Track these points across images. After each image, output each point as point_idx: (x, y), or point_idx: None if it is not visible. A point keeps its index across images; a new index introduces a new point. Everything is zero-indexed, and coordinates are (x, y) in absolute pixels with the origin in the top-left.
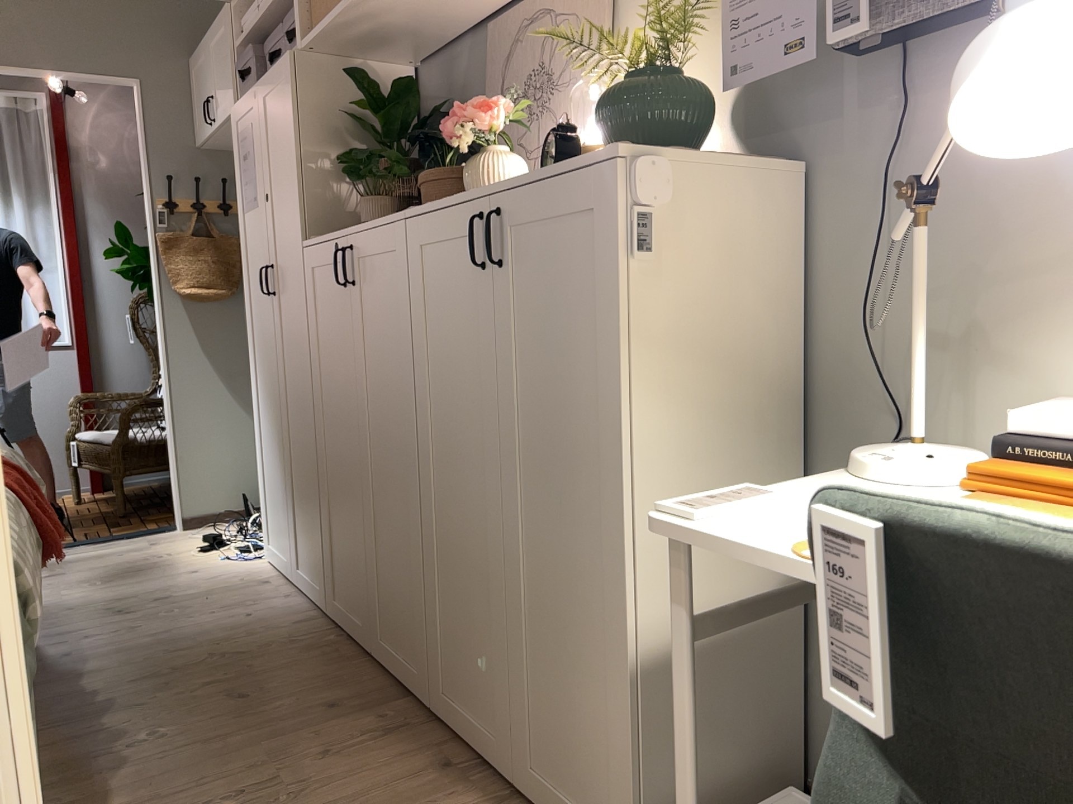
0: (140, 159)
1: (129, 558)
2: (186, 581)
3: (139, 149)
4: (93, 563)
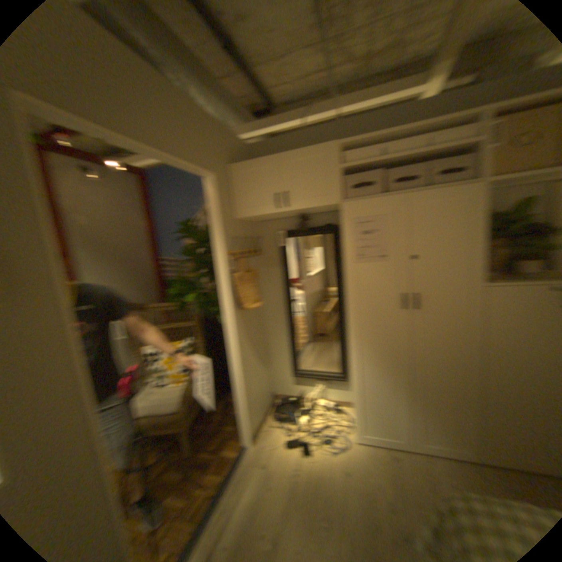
0: (213, 226)
1: (285, 490)
2: (366, 486)
3: (213, 220)
4: (273, 511)
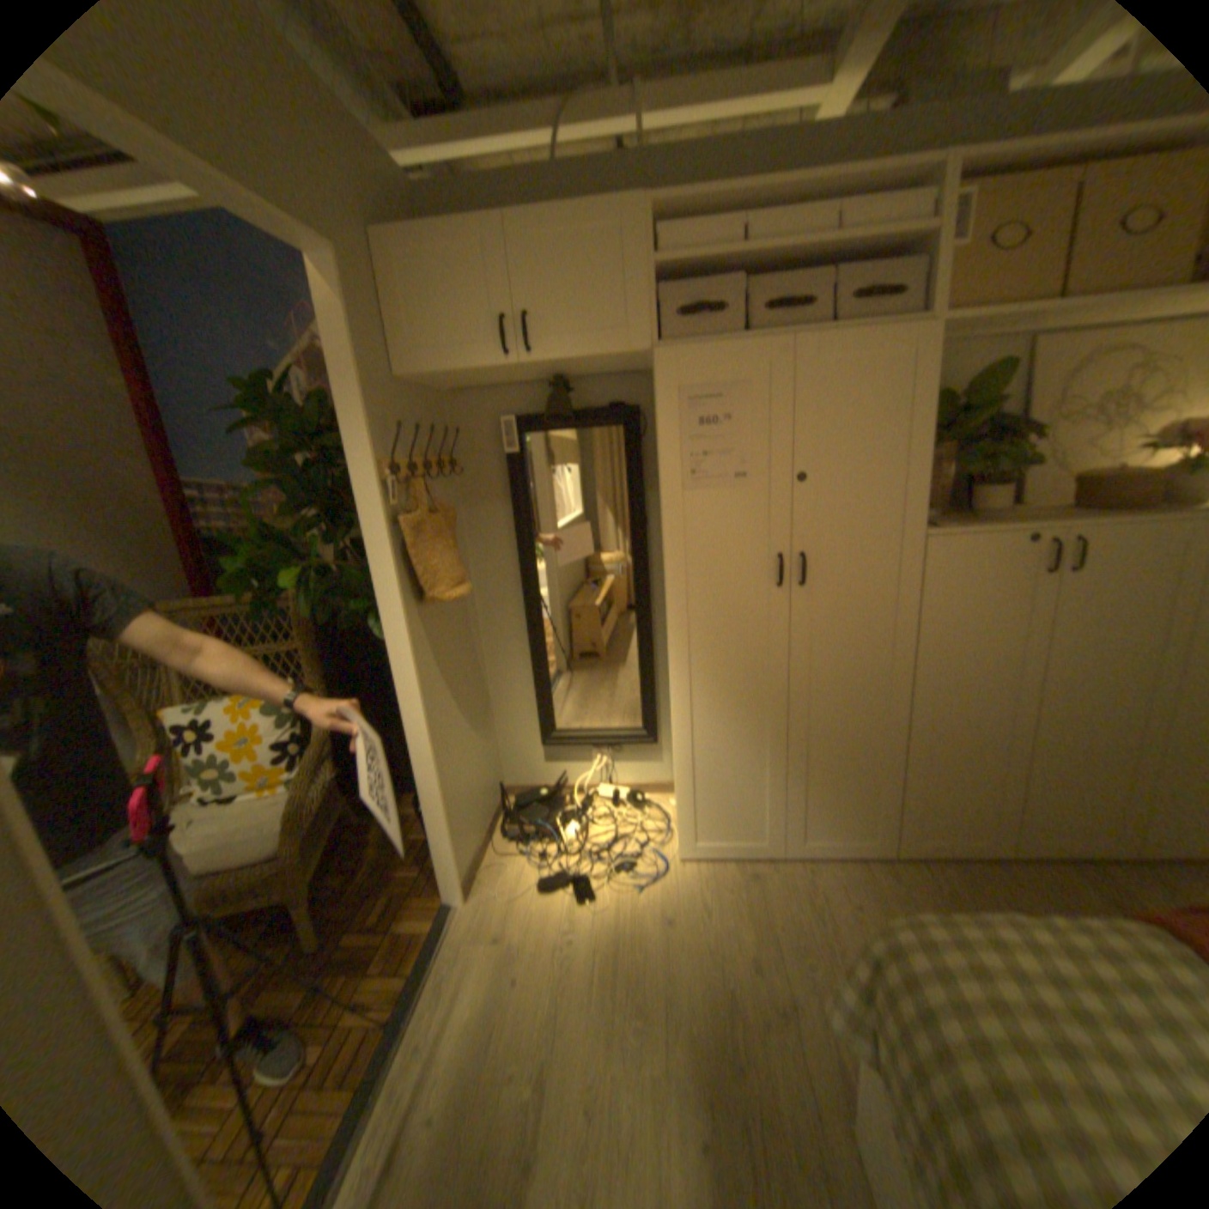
0: (333, 393)
1: (545, 977)
2: (704, 938)
3: (333, 375)
4: (525, 1024)
